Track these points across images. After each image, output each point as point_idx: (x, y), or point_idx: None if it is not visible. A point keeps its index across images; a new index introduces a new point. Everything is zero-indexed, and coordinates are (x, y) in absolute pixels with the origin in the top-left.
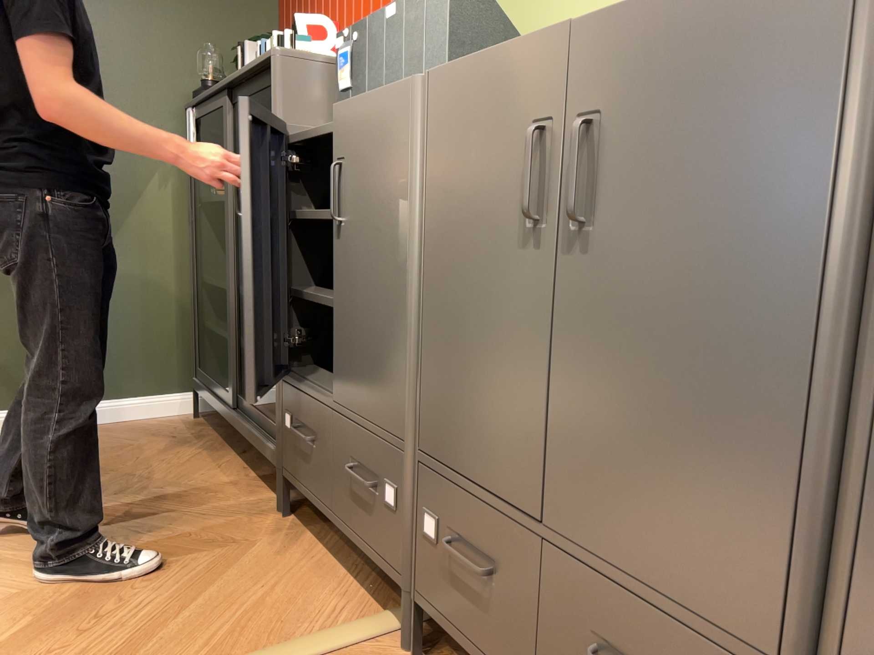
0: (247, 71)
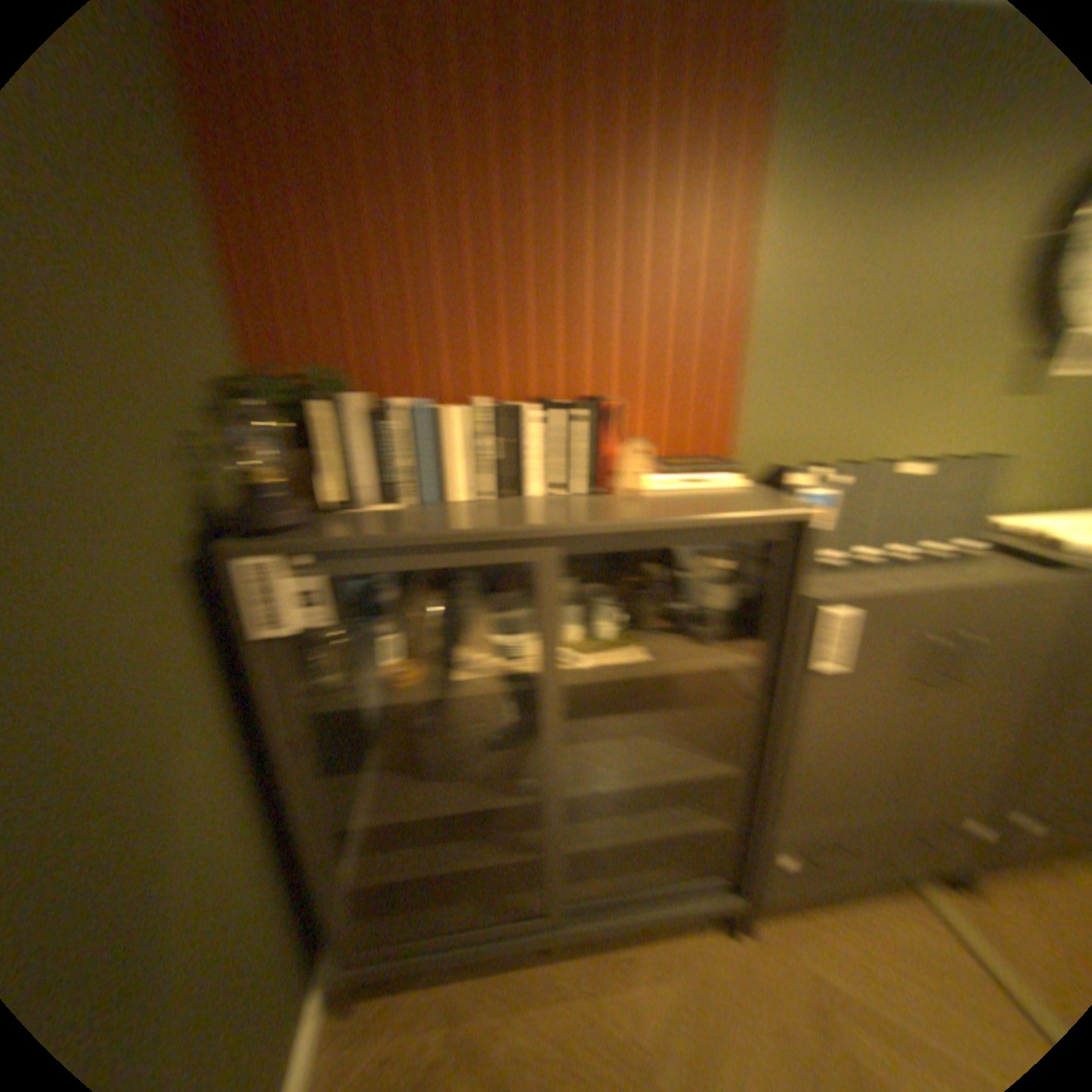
0: (707, 523)
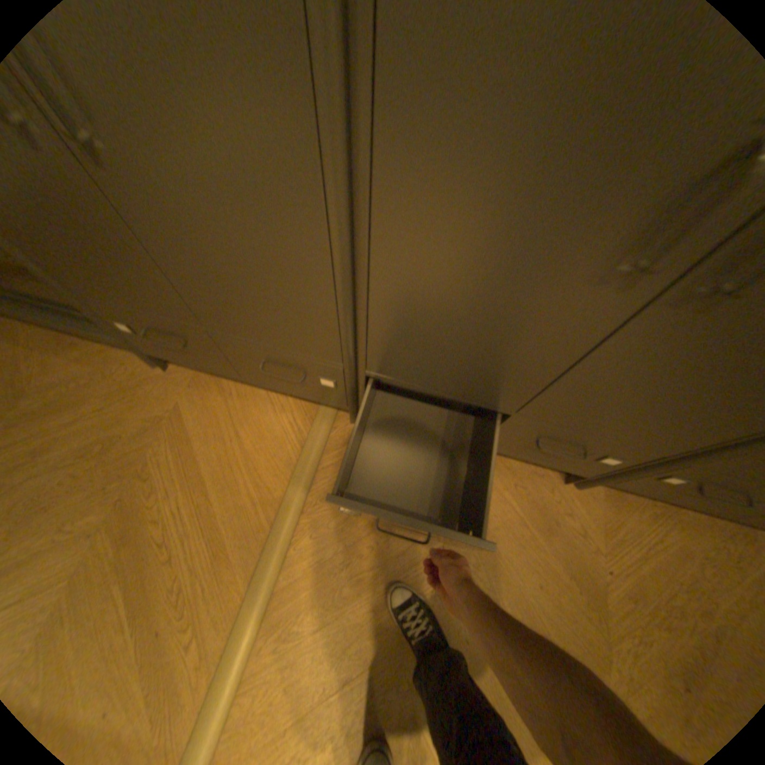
0: None
